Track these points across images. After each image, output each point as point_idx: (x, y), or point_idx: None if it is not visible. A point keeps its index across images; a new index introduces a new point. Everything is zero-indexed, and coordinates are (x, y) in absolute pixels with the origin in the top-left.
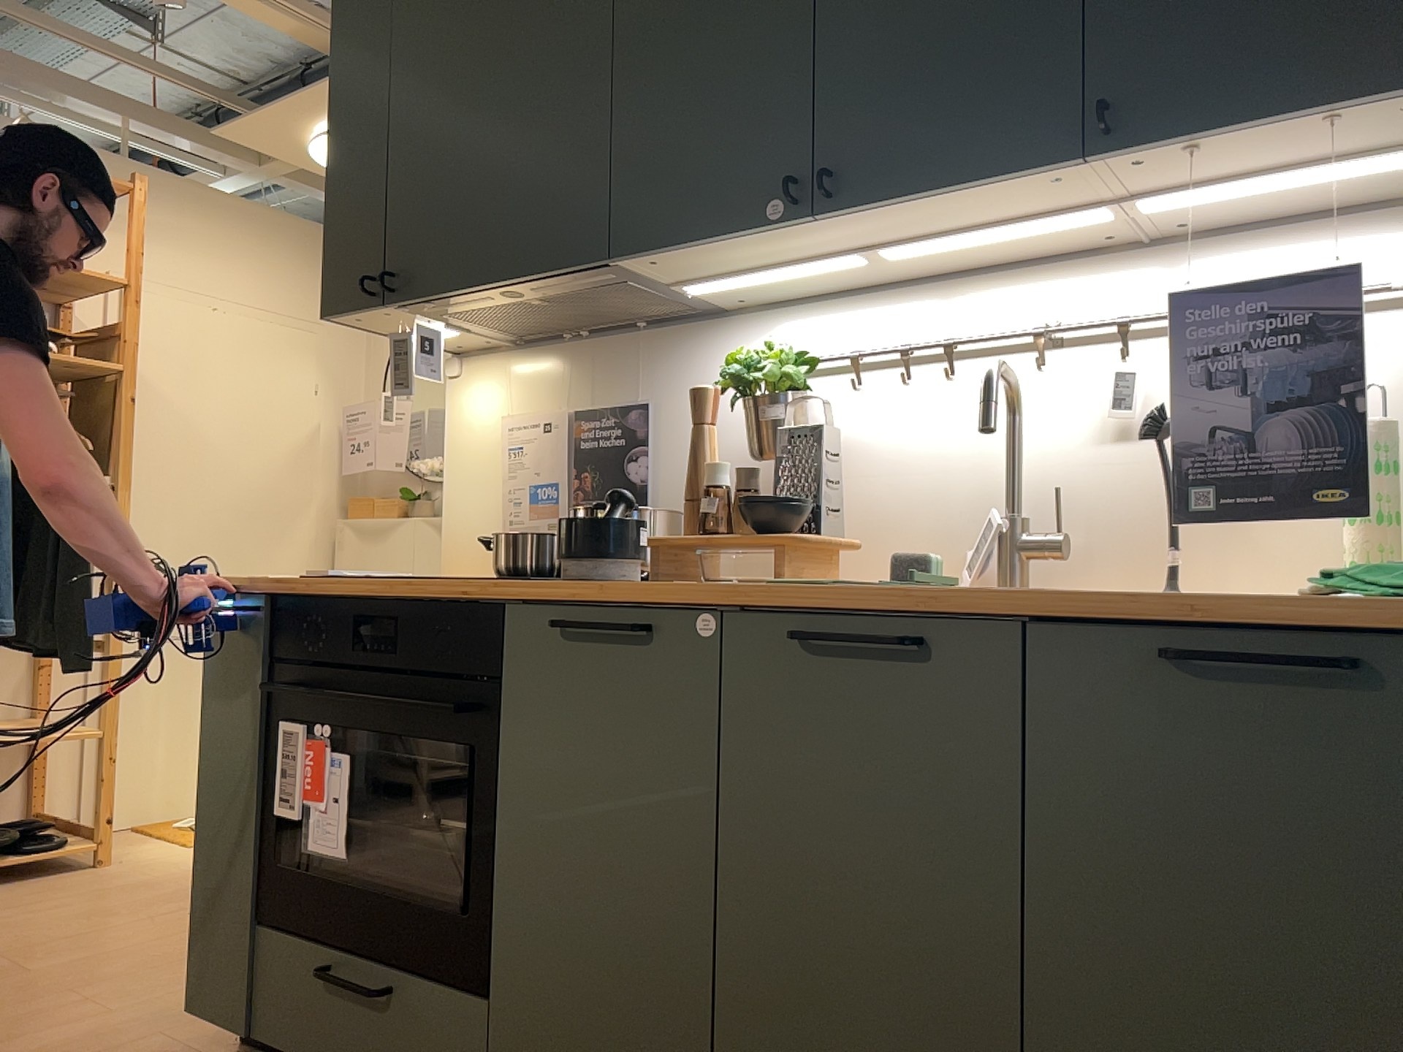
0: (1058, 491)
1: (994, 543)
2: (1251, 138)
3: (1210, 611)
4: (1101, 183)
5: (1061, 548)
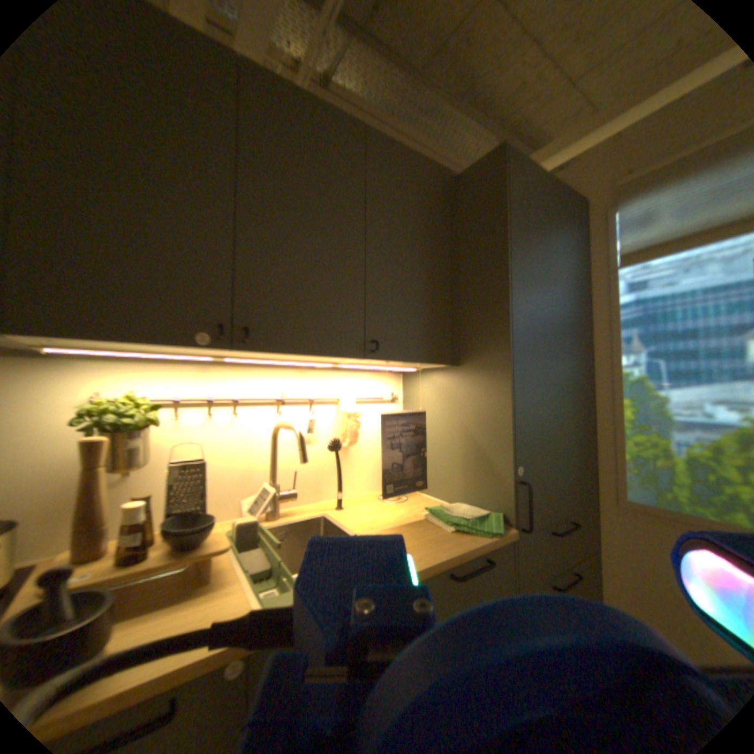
0: (295, 472)
1: (266, 499)
2: (399, 362)
3: (460, 557)
4: (348, 361)
5: (291, 495)
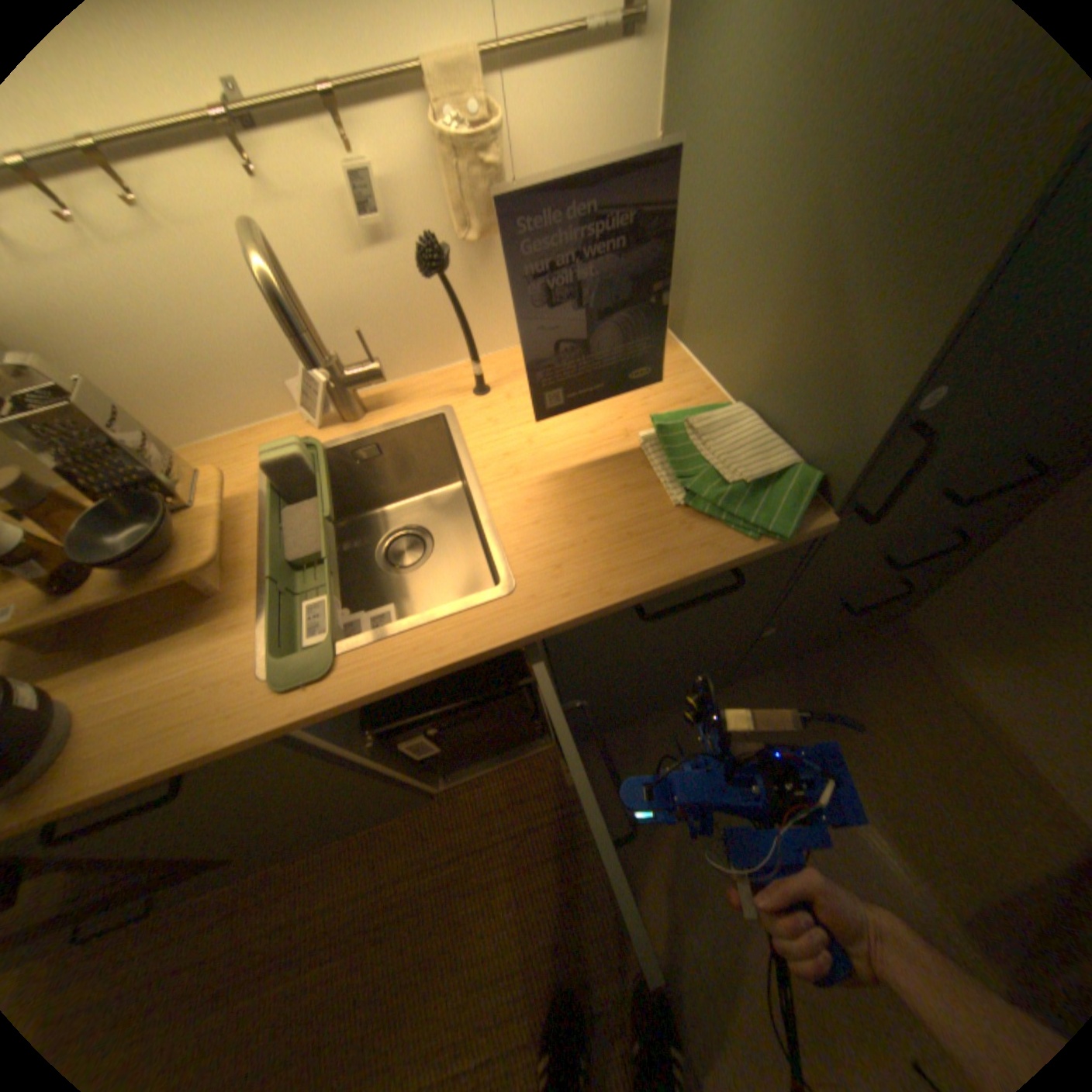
0: (358, 335)
1: (320, 394)
2: None
3: (664, 590)
4: None
5: (376, 374)
